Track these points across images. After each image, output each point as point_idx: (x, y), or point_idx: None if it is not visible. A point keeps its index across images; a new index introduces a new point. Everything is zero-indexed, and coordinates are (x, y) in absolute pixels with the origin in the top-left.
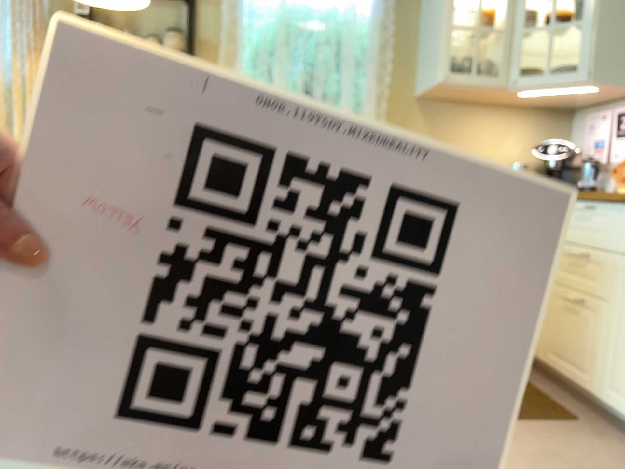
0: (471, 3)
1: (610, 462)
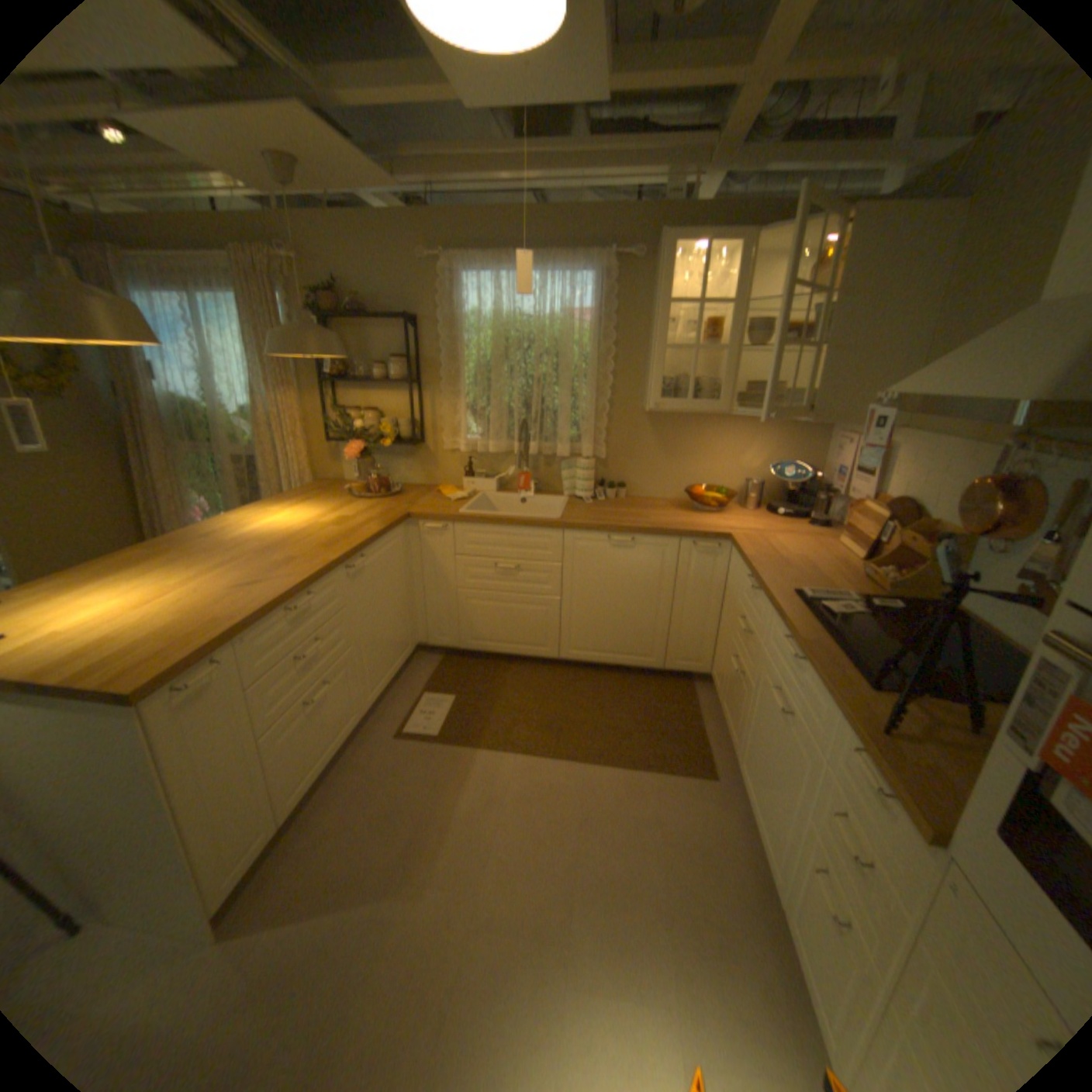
0: (700, 306)
1: (711, 835)
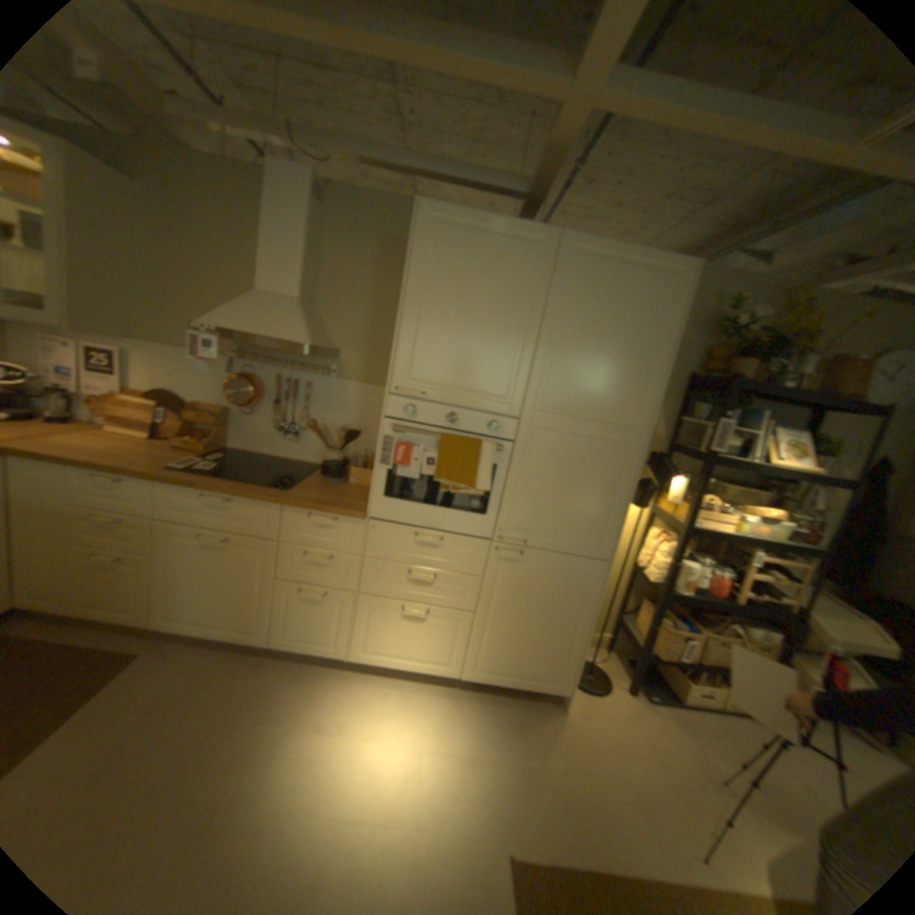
0: None
1: (181, 678)
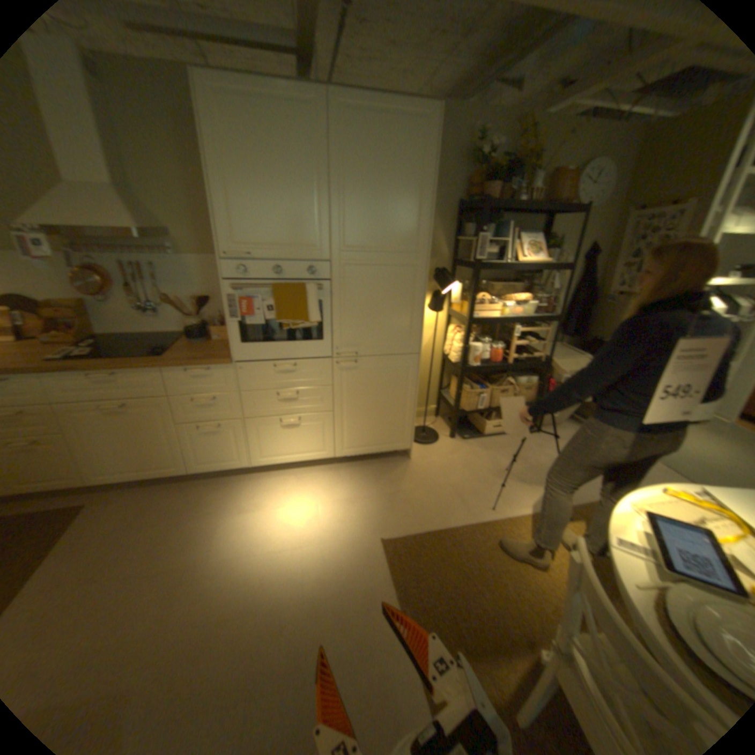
0: None
1: (124, 509)
